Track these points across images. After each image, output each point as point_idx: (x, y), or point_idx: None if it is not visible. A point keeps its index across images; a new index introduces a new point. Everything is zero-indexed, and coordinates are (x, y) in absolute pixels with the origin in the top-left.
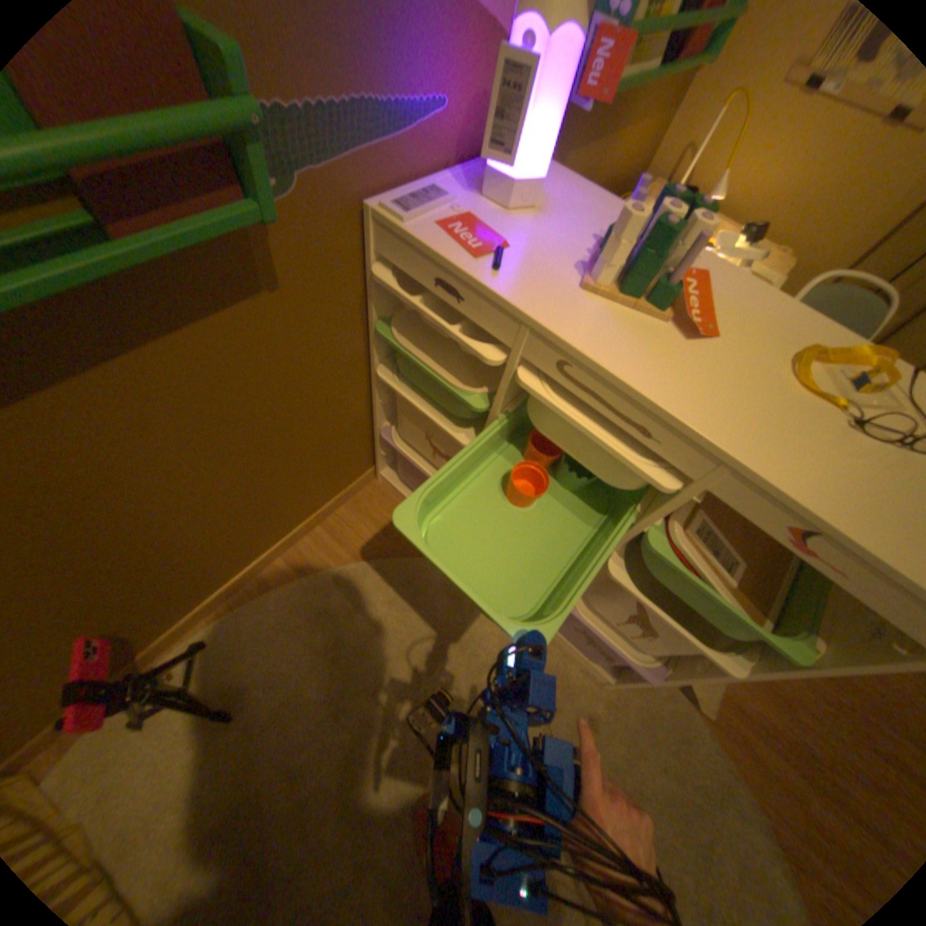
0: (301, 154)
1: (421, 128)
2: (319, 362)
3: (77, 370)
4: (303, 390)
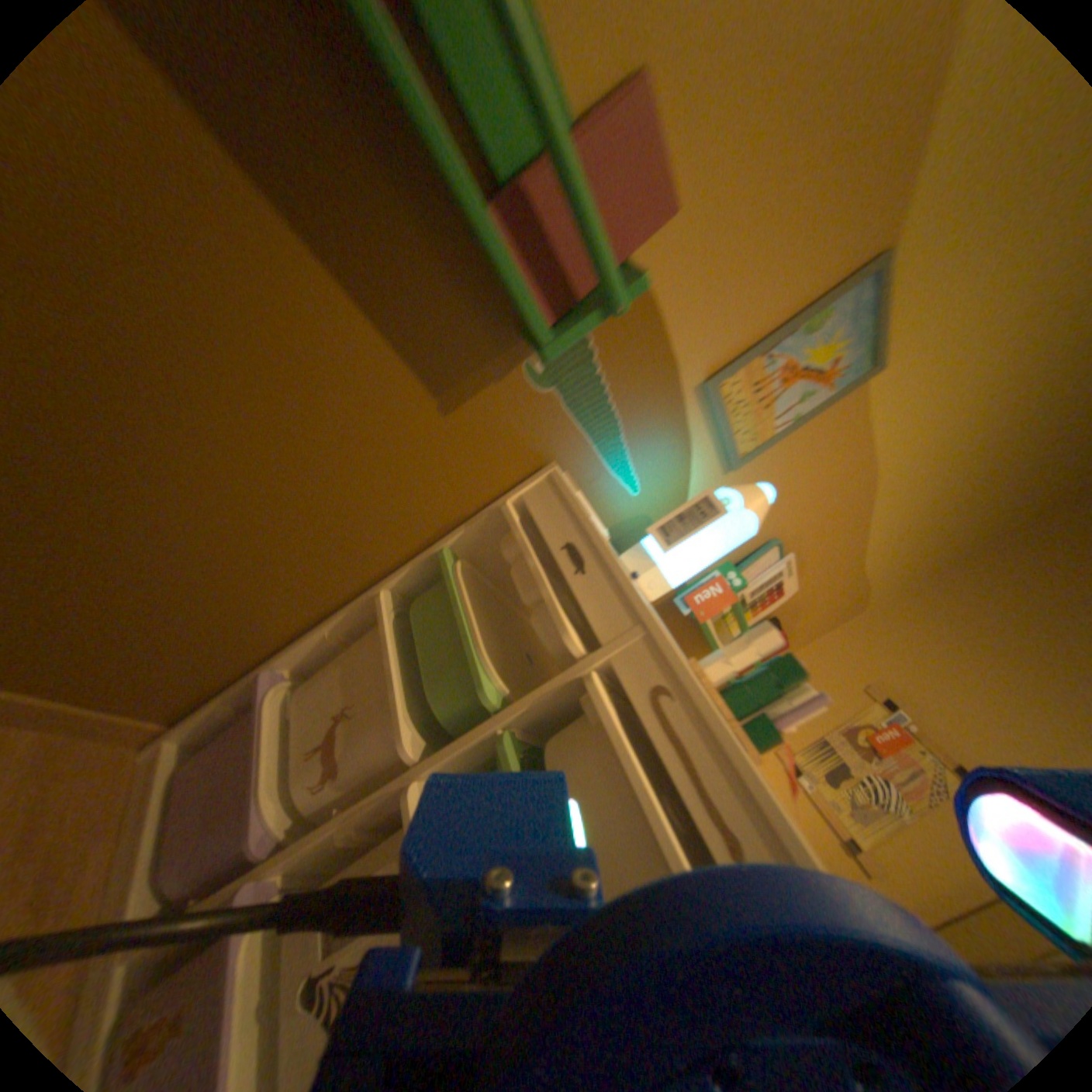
0: (568, 395)
1: (616, 490)
2: (363, 520)
3: (280, 218)
4: (312, 520)
